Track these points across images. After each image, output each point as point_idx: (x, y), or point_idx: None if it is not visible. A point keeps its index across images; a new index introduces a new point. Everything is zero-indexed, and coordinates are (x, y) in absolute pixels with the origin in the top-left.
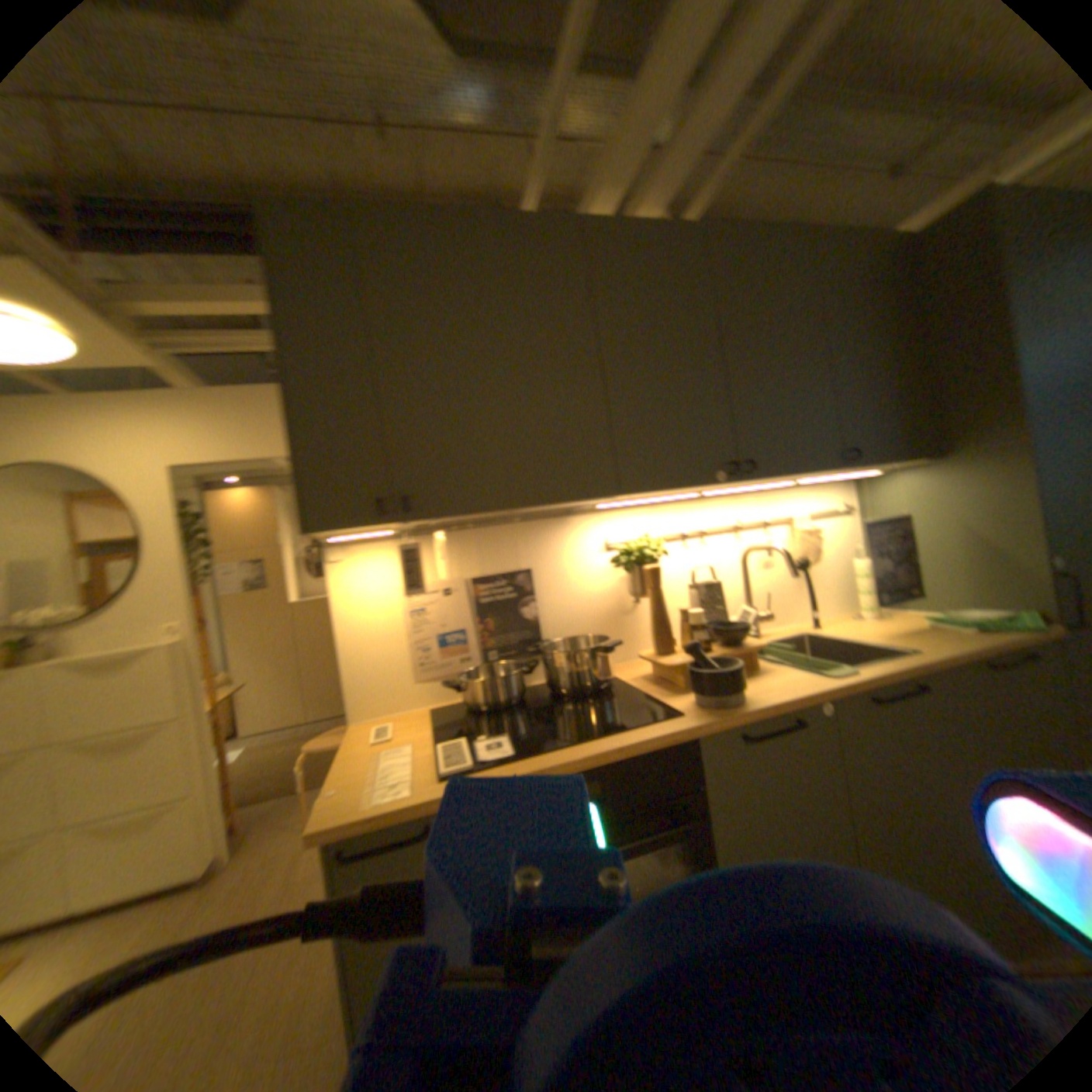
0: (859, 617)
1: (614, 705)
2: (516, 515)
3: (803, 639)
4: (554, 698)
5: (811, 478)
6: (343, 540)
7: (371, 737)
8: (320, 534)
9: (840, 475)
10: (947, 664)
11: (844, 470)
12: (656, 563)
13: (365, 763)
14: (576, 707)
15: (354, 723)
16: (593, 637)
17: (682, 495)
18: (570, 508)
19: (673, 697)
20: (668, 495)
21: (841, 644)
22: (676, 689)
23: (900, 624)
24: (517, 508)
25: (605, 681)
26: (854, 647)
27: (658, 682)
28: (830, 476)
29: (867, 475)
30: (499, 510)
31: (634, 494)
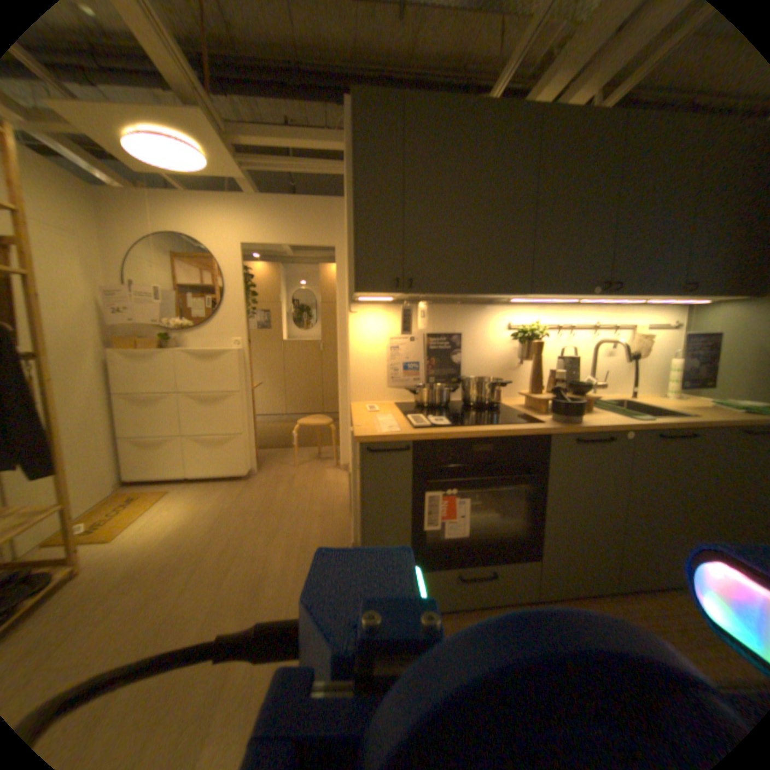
0: (666, 396)
1: (503, 413)
2: (459, 298)
3: (623, 402)
4: (465, 407)
5: (657, 300)
6: (359, 300)
7: (368, 408)
8: (359, 294)
9: (680, 300)
10: (716, 424)
11: (683, 296)
12: (540, 340)
13: (370, 417)
14: (480, 411)
15: (353, 402)
16: (492, 378)
17: (567, 299)
18: (493, 298)
19: (539, 415)
20: (558, 298)
21: (649, 407)
22: (540, 412)
23: (693, 402)
24: (469, 293)
25: (496, 403)
26: (657, 410)
27: (529, 408)
28: (672, 300)
29: (699, 302)
30: (458, 293)
31: (539, 294)
